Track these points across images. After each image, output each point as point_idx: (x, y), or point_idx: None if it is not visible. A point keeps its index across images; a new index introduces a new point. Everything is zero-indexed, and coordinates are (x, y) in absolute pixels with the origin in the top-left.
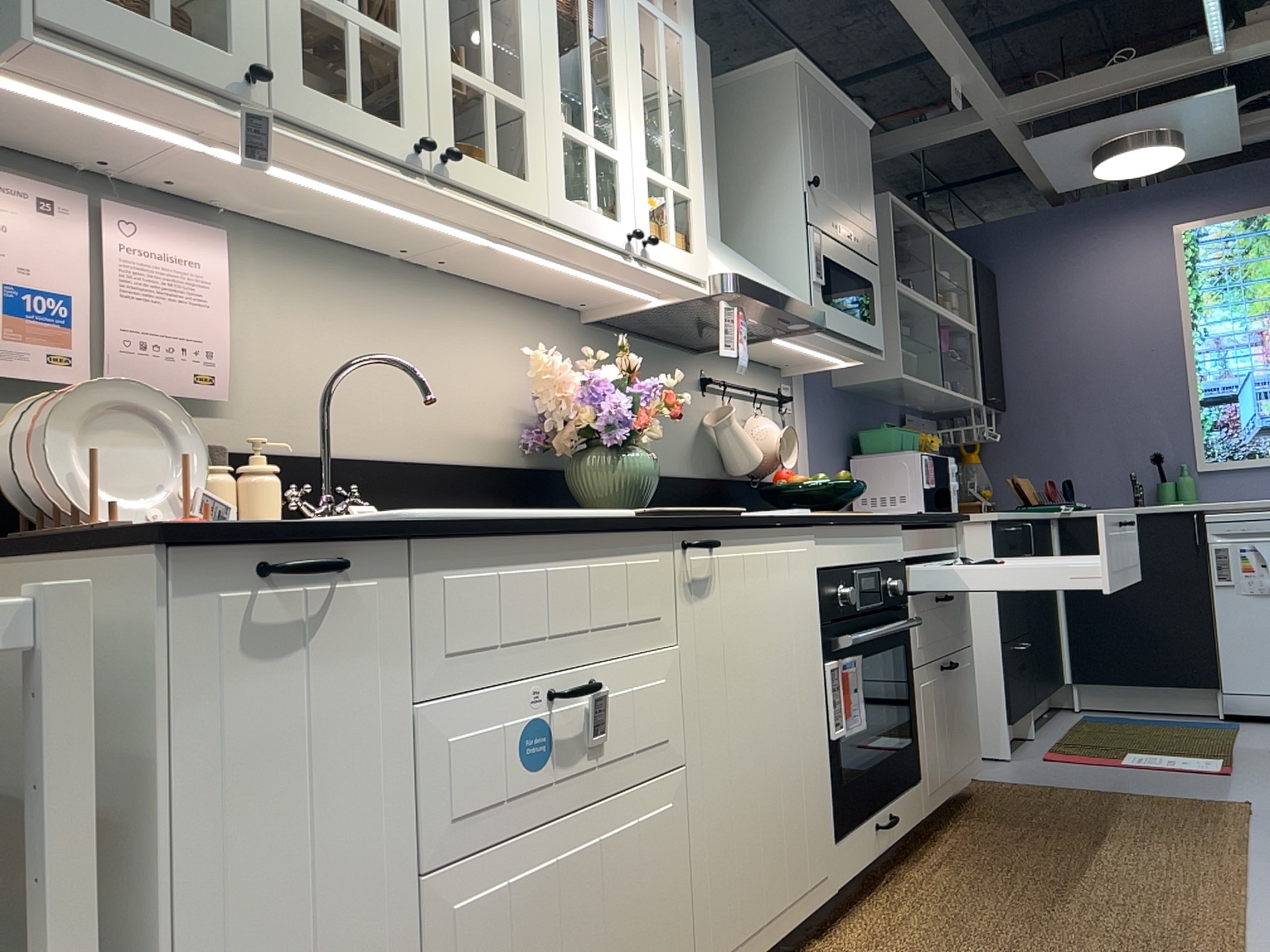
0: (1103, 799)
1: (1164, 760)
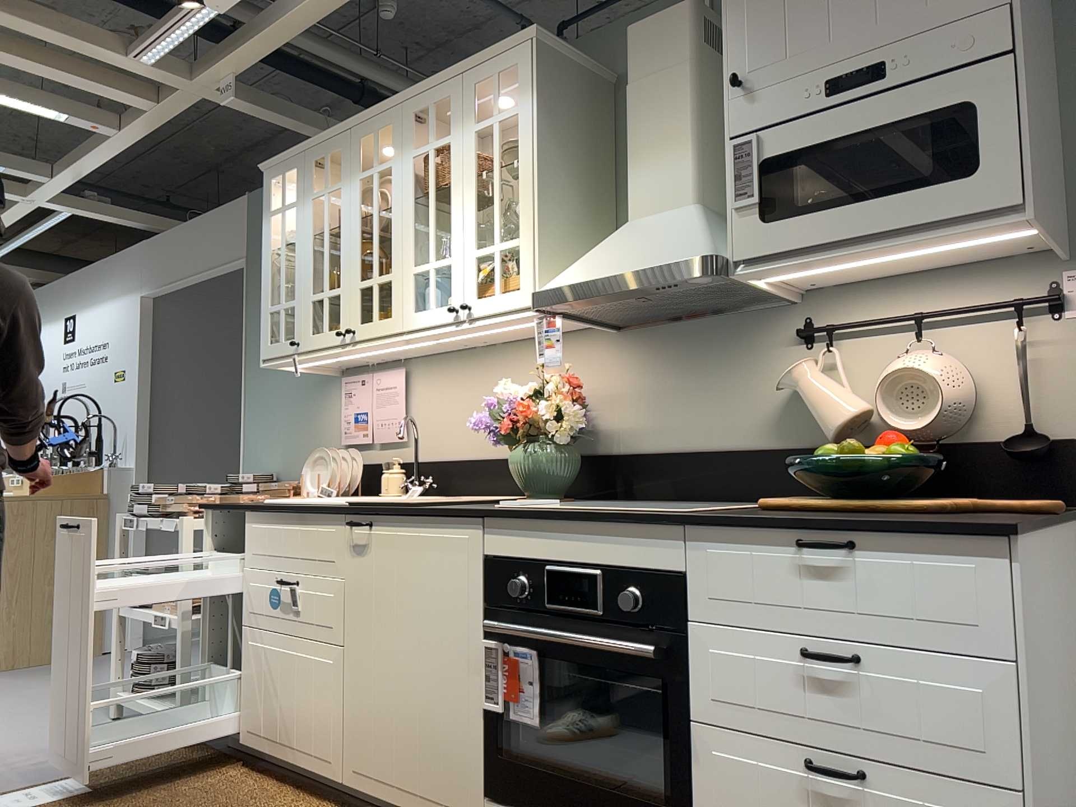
0: None
1: None
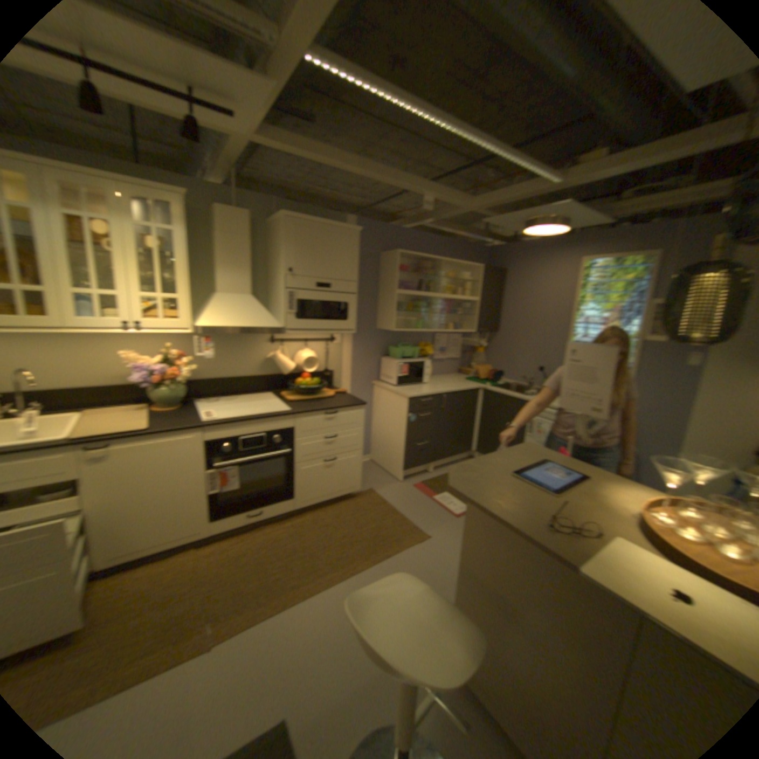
0: (389, 516)
1: (450, 502)
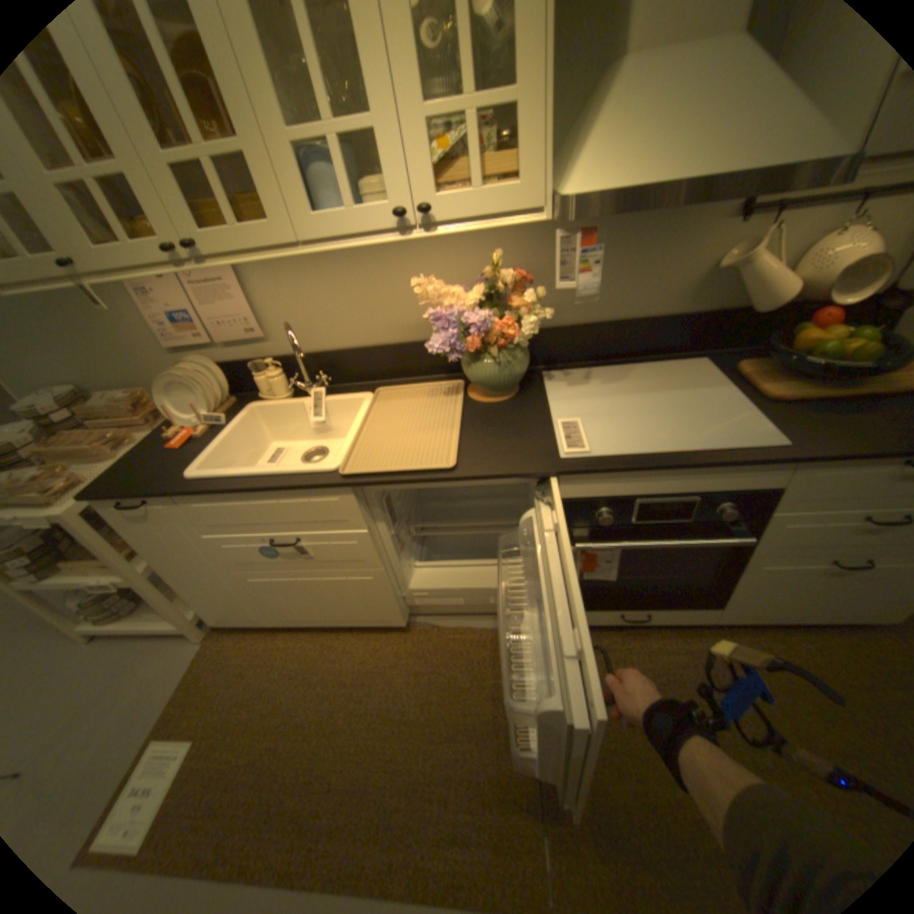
0: None
1: None
